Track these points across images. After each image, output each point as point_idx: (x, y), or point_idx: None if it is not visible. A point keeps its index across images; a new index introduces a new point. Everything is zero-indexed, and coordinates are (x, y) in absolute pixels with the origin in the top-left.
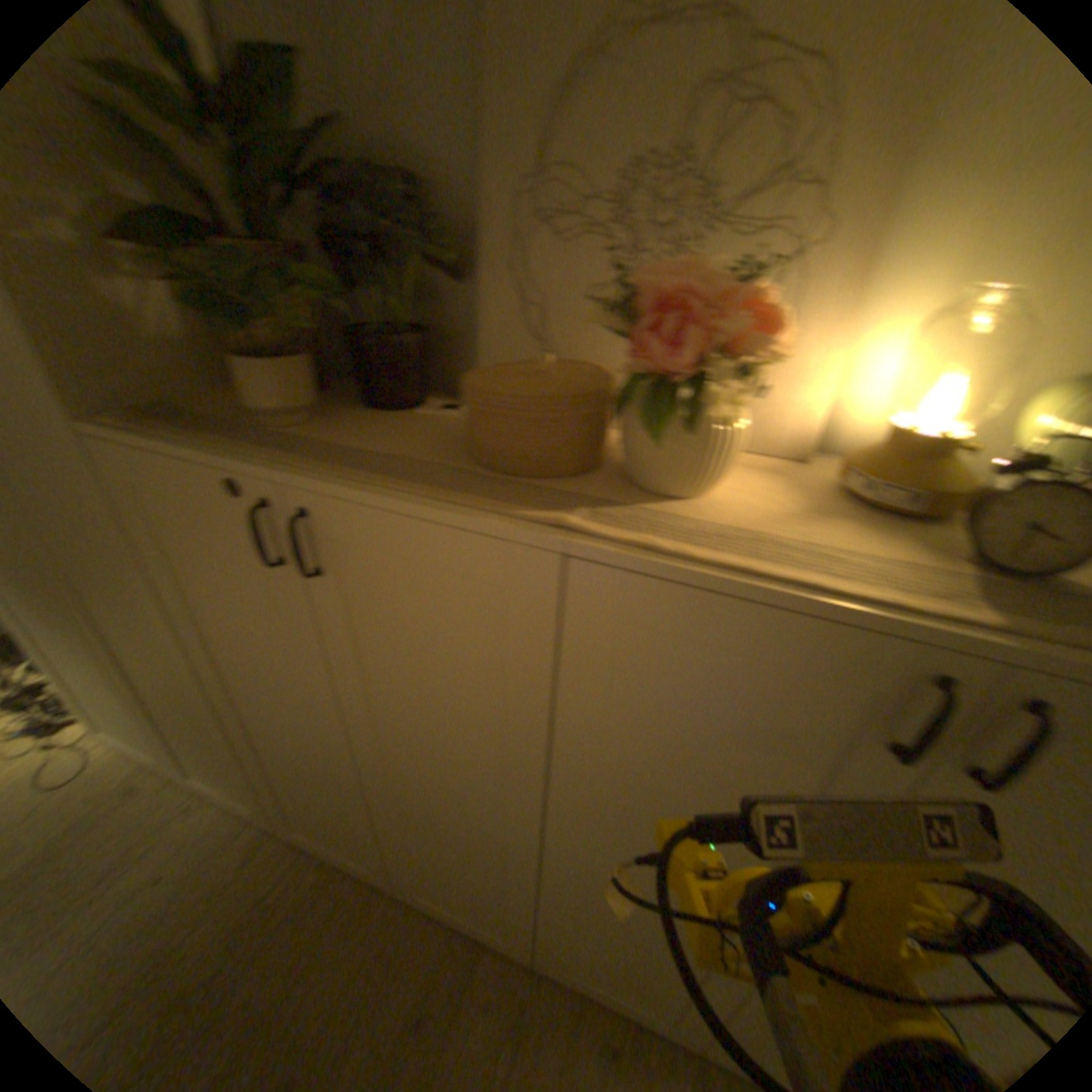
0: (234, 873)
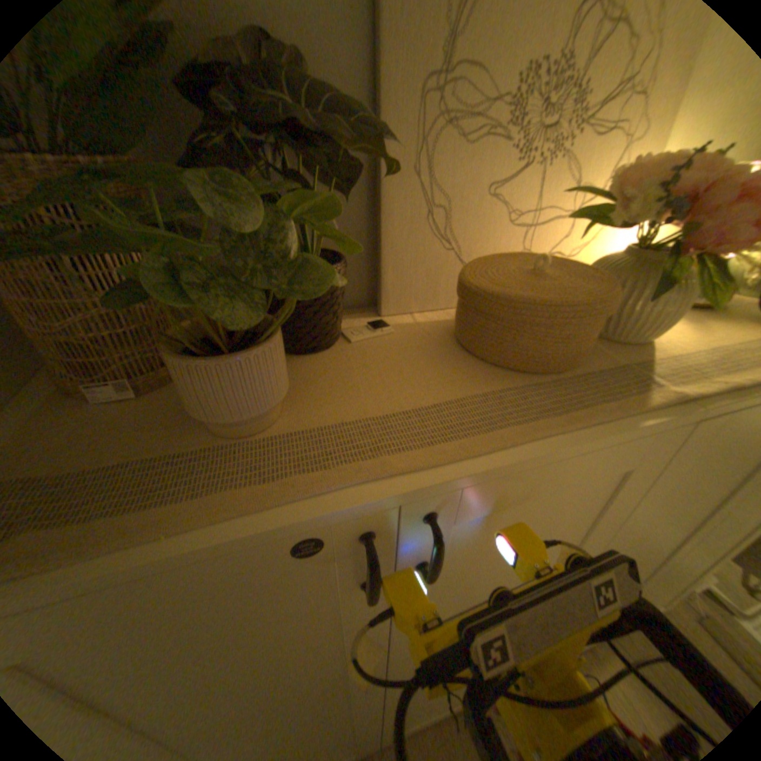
0: None
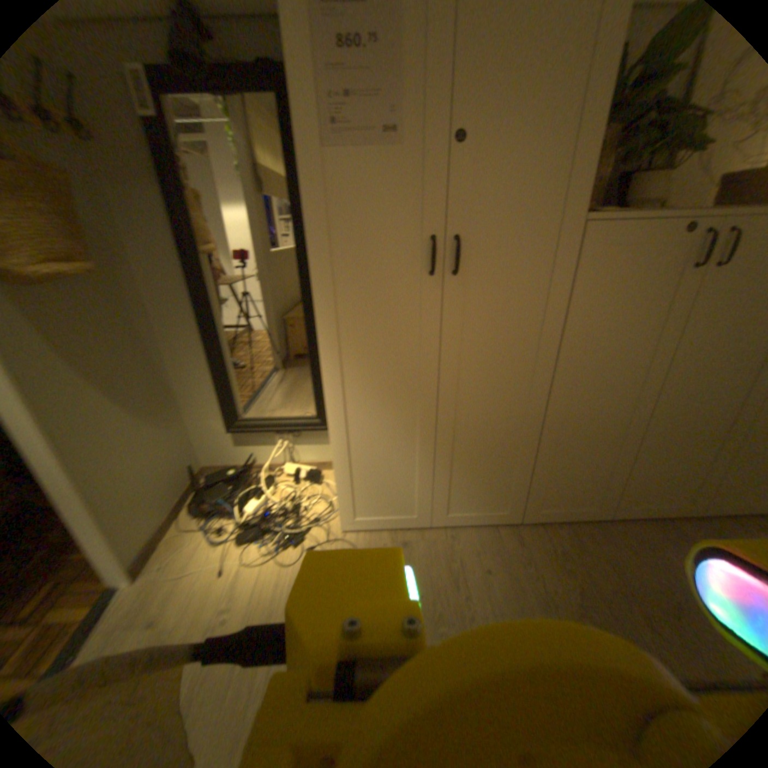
0: (521, 547)
